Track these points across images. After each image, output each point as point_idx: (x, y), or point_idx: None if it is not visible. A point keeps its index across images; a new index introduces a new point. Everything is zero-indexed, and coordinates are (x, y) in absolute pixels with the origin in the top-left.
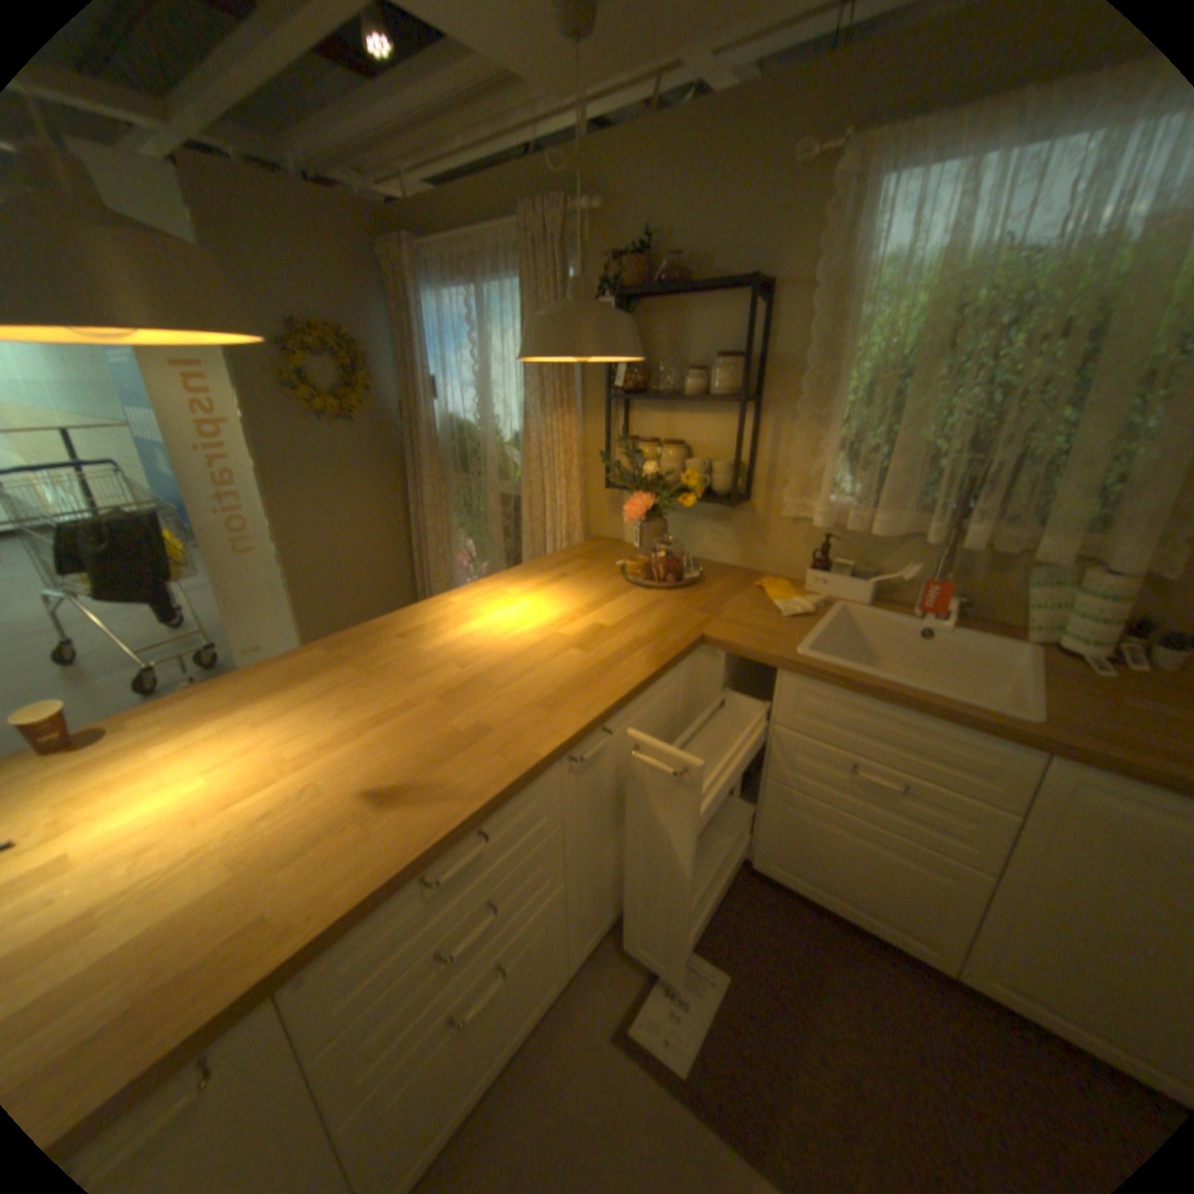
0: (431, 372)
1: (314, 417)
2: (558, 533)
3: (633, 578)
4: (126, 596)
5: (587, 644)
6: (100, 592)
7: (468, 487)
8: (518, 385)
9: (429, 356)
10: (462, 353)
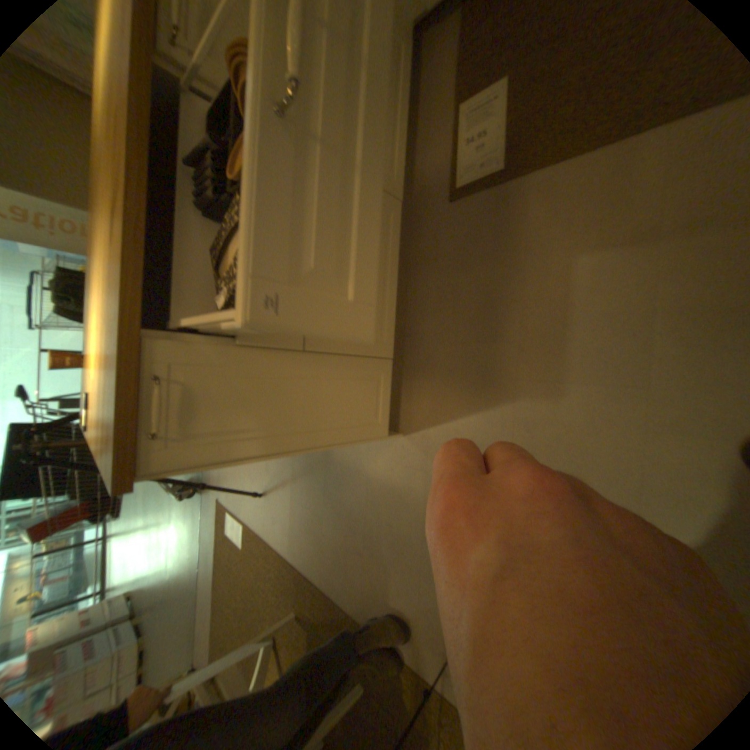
0: None
1: None
2: None
3: None
4: None
5: None
6: None
7: None
8: None
9: None
10: None
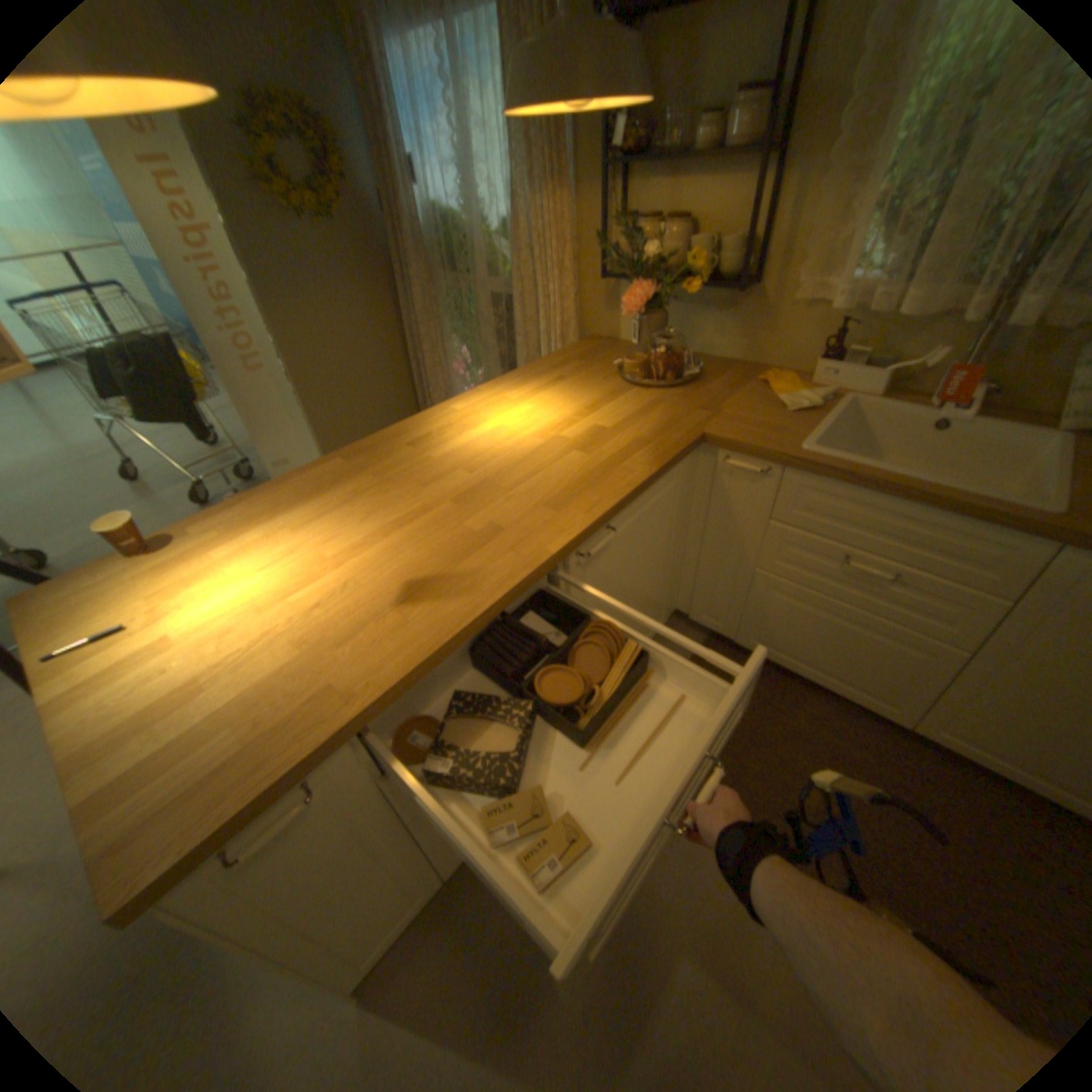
0: (405, 148)
1: (293, 215)
2: (552, 333)
3: (631, 377)
4: (161, 416)
5: (588, 446)
6: (138, 413)
7: (456, 287)
8: (501, 156)
9: (401, 127)
10: (436, 120)
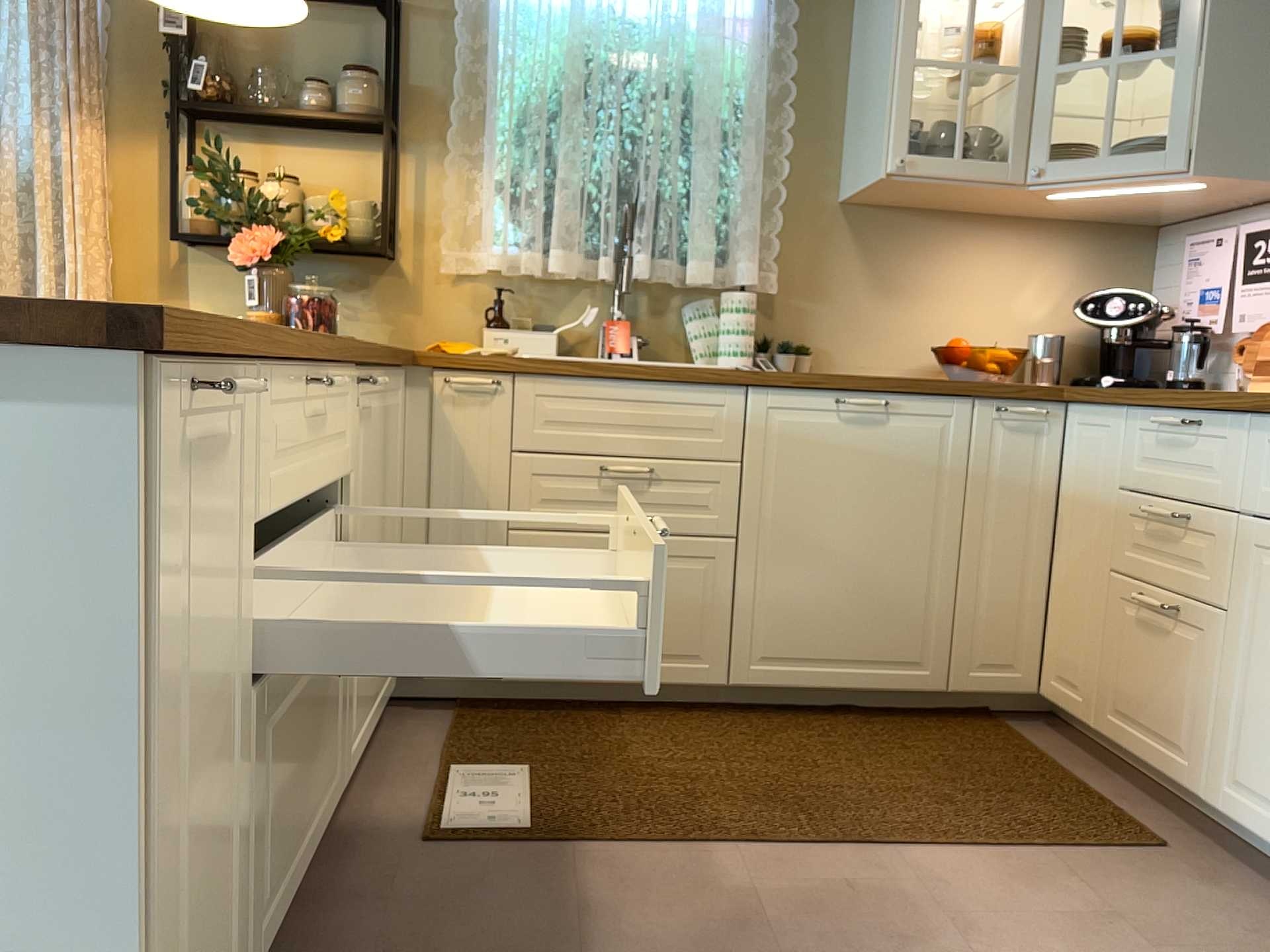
0: None
1: None
2: None
3: None
4: None
5: None
6: None
7: None
8: None
9: None
10: None
